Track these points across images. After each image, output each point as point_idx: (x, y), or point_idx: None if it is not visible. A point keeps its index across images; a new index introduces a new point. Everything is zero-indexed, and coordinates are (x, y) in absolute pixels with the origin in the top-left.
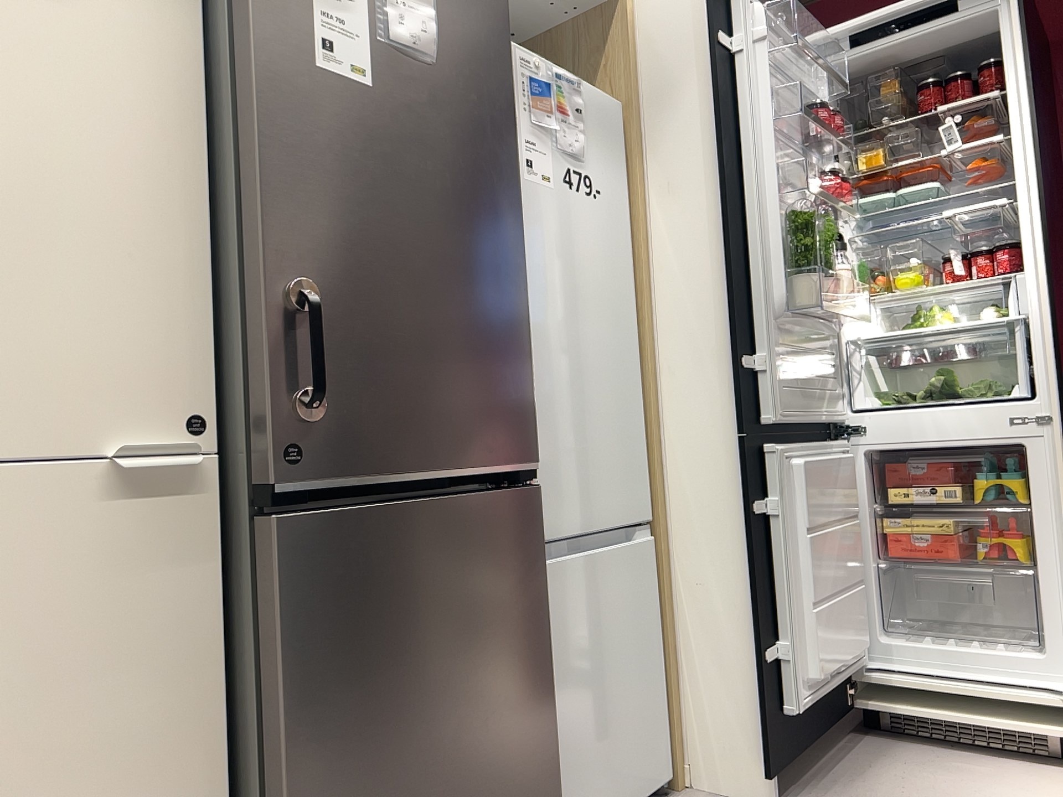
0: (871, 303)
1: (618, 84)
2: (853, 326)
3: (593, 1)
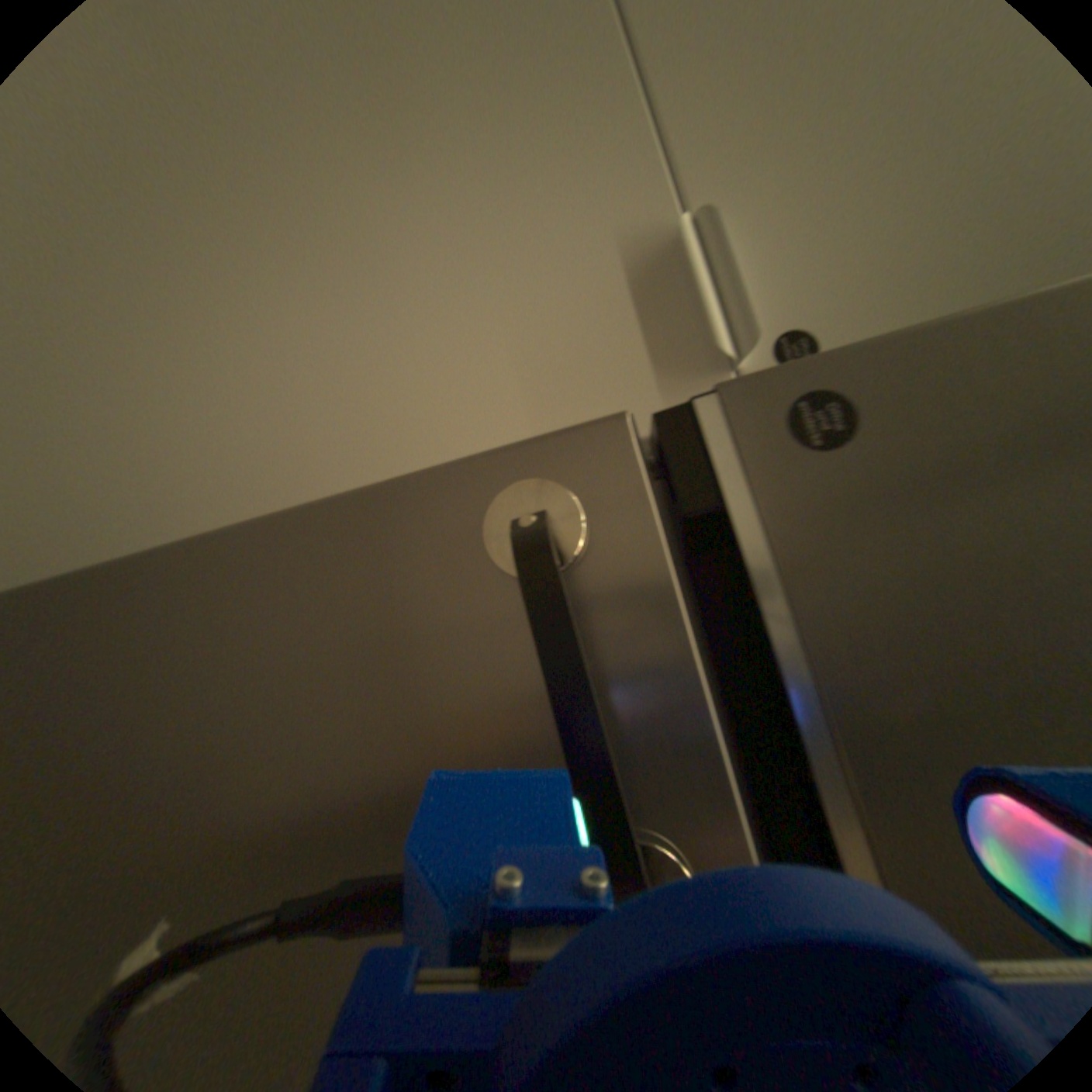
0: None
1: None
2: None
3: None
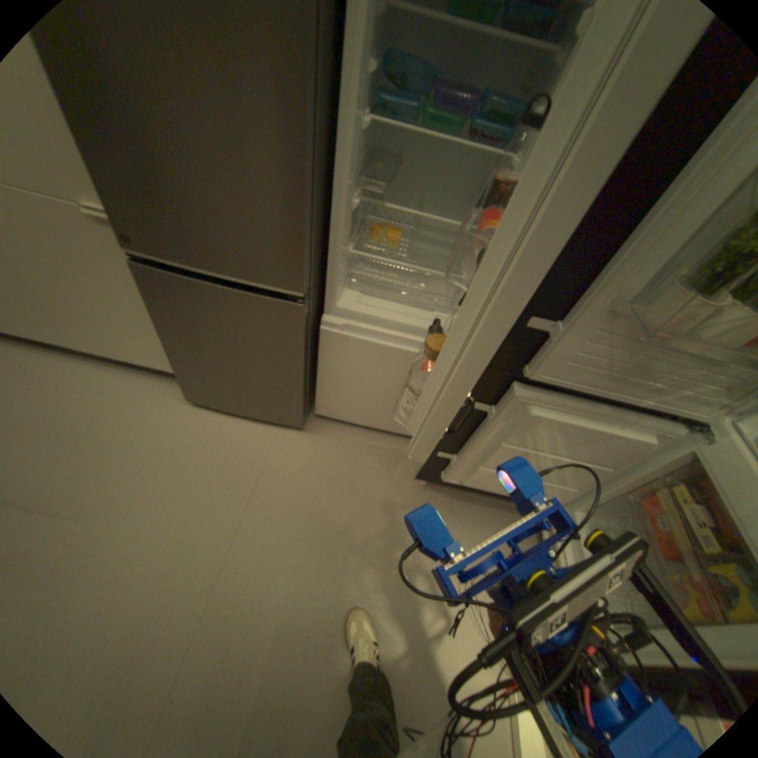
0: None
1: None
2: None
3: None
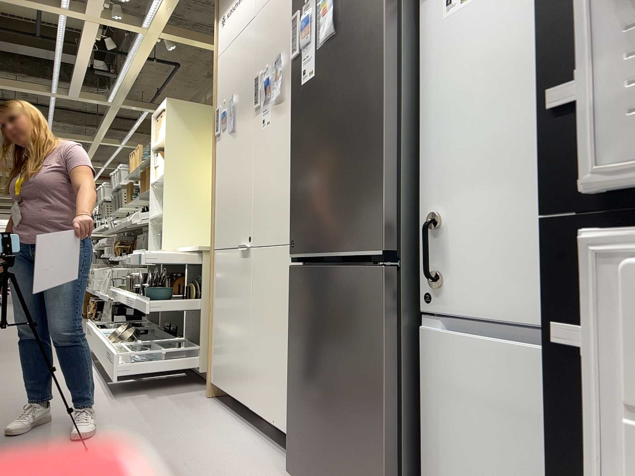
0: None
1: None
2: None
3: None
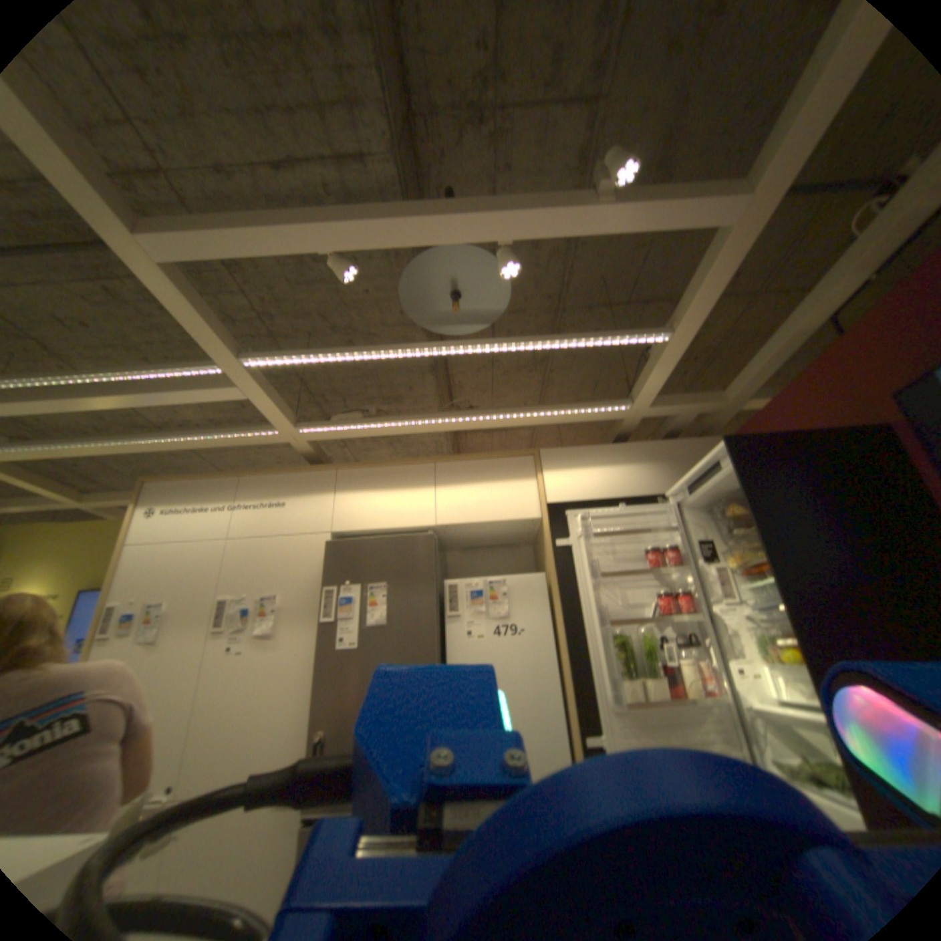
0: (777, 669)
1: (547, 560)
2: (764, 689)
3: (535, 521)
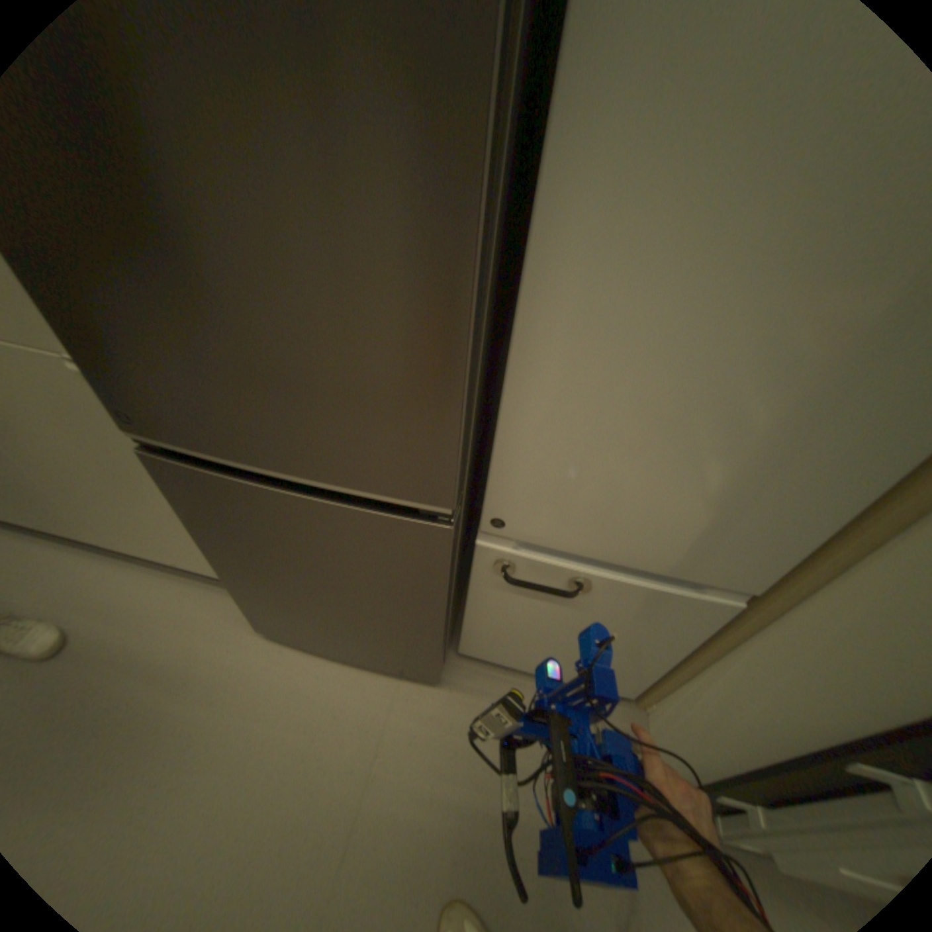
0: None
1: None
2: None
3: None
